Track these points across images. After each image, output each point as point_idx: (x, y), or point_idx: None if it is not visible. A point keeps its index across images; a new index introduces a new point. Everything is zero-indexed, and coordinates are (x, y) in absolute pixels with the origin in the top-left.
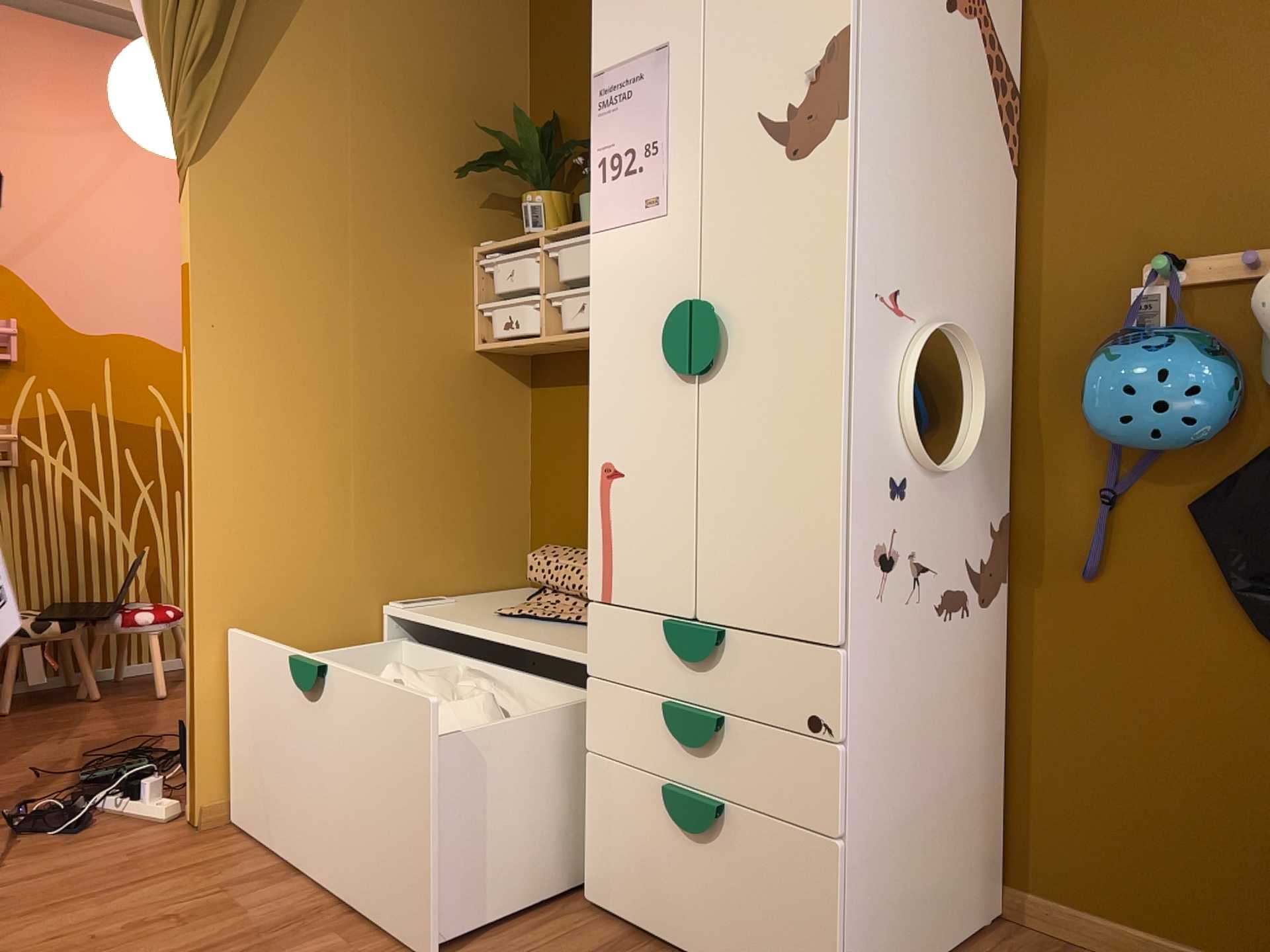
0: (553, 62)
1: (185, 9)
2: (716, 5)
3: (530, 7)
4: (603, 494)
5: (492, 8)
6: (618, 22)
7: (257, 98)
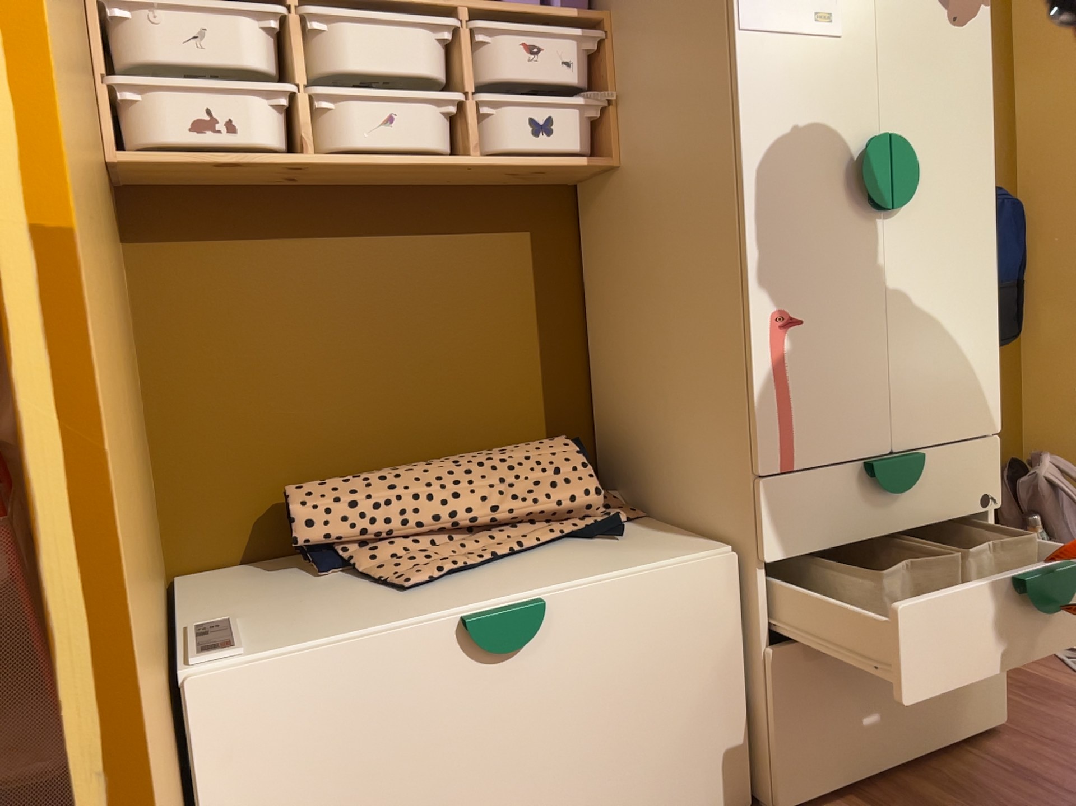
0: None
1: None
2: None
3: None
4: (777, 348)
5: None
6: None
7: None
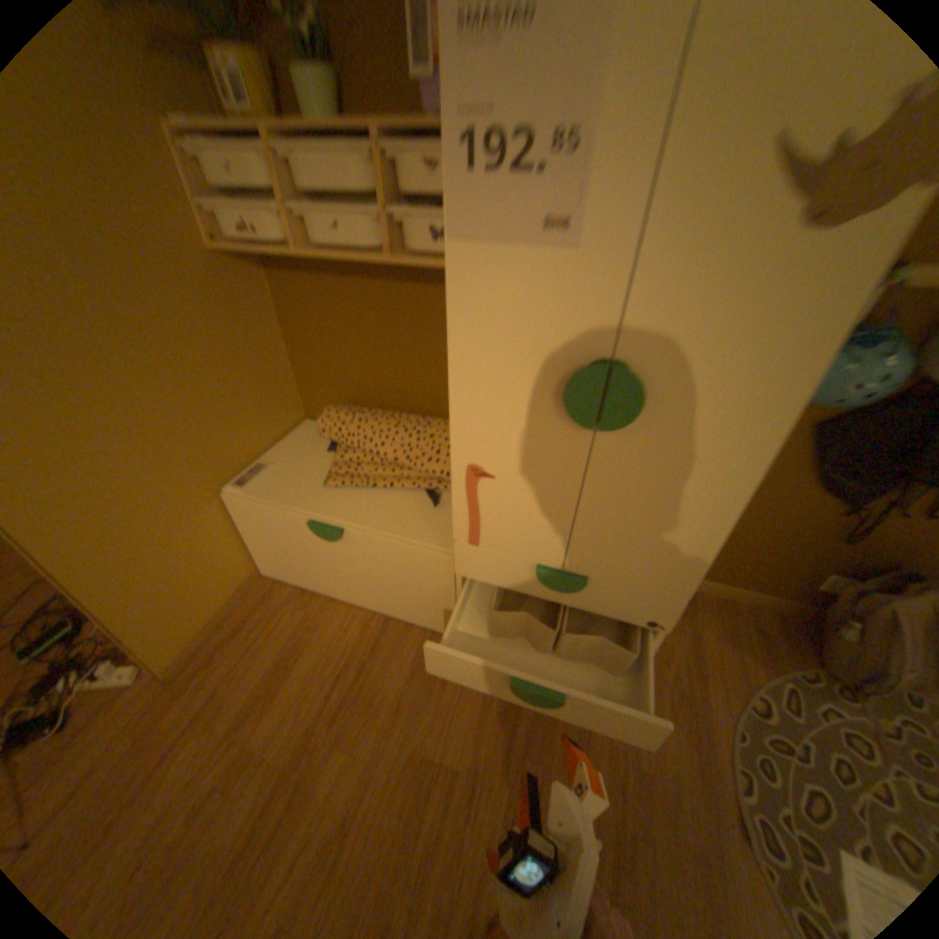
0: None
1: None
2: None
3: None
4: (470, 484)
5: None
6: None
7: None
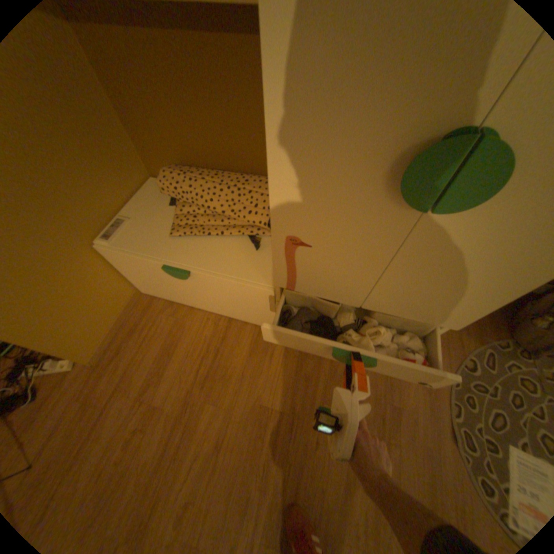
0: None
1: None
2: None
3: None
4: (289, 251)
5: None
6: None
7: None
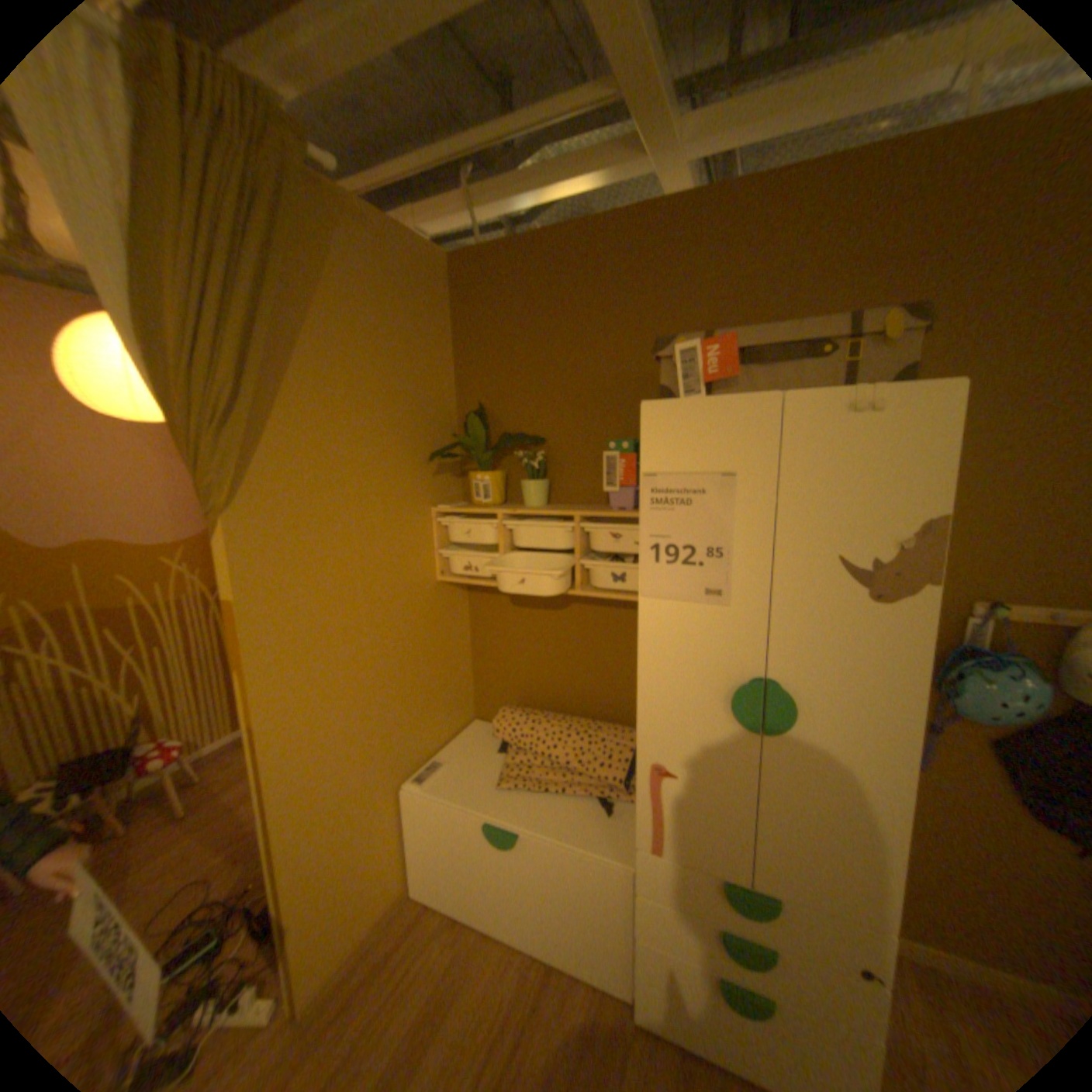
0: (475, 362)
1: (193, 362)
2: (795, 455)
3: (449, 313)
4: (654, 785)
5: (427, 317)
6: (674, 435)
7: (268, 432)
